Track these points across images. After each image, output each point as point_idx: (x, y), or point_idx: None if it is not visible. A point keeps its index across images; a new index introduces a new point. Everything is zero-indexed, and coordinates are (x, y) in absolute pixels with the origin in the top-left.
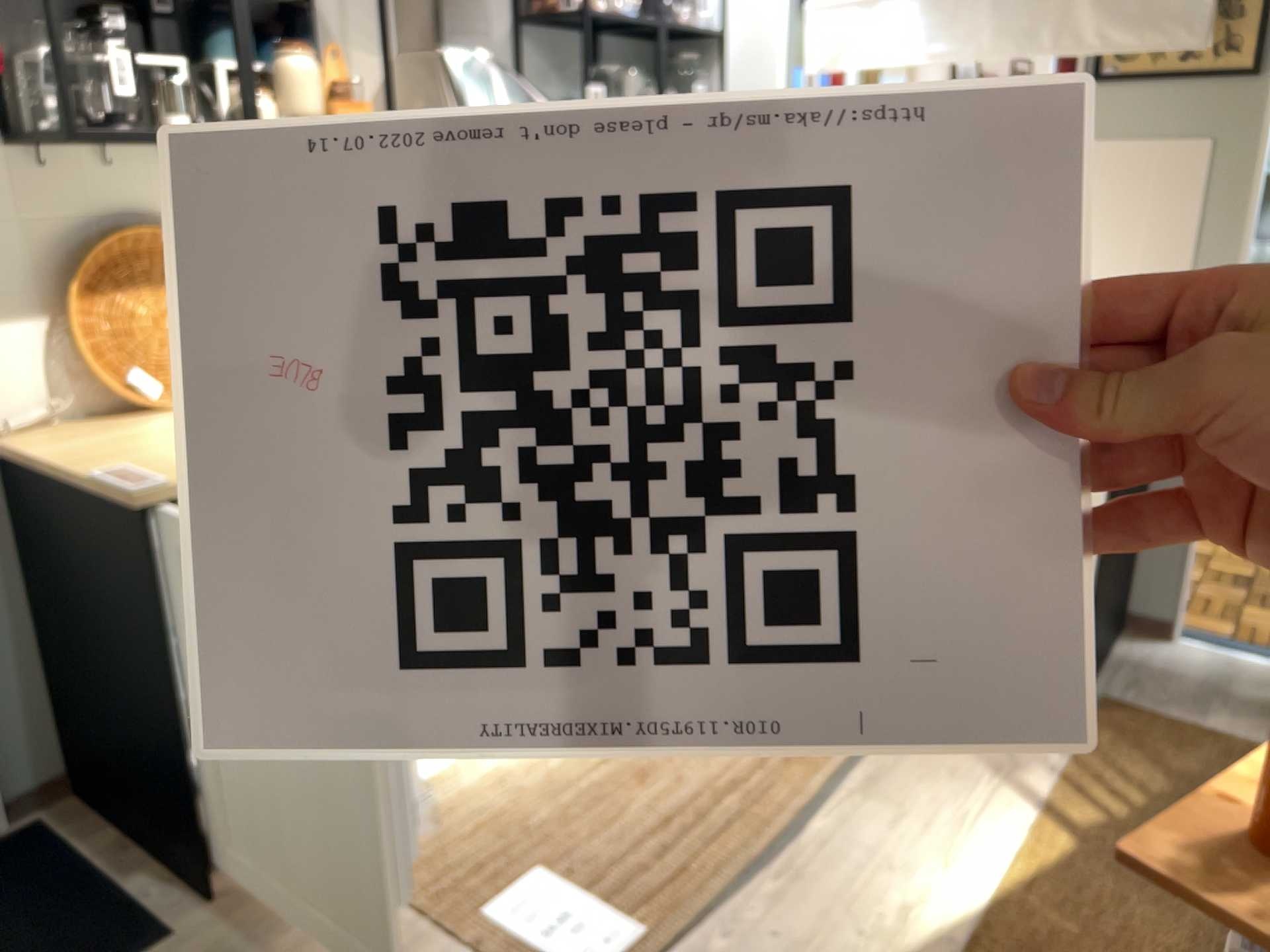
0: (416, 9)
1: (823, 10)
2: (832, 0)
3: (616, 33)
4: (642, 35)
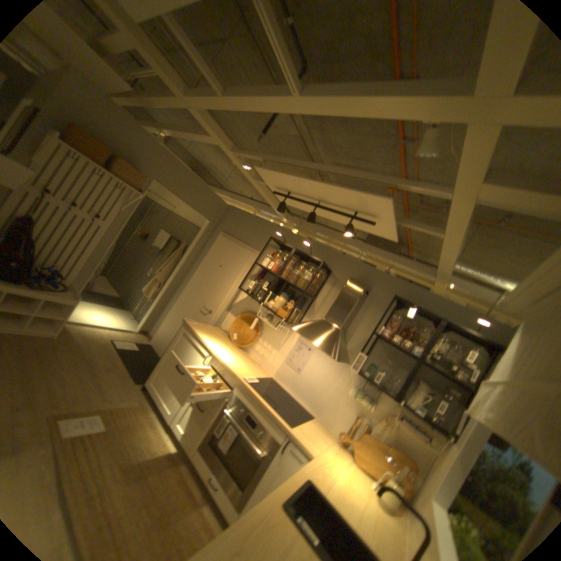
0: (340, 316)
1: (487, 387)
2: (492, 383)
3: (434, 370)
4: (454, 382)
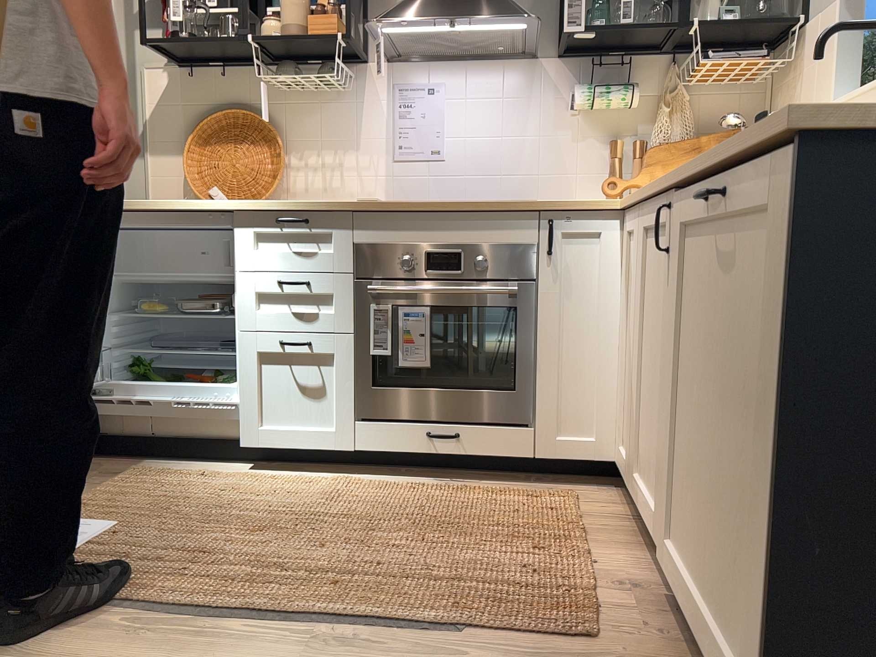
0: None
1: None
2: None
3: None
4: None
